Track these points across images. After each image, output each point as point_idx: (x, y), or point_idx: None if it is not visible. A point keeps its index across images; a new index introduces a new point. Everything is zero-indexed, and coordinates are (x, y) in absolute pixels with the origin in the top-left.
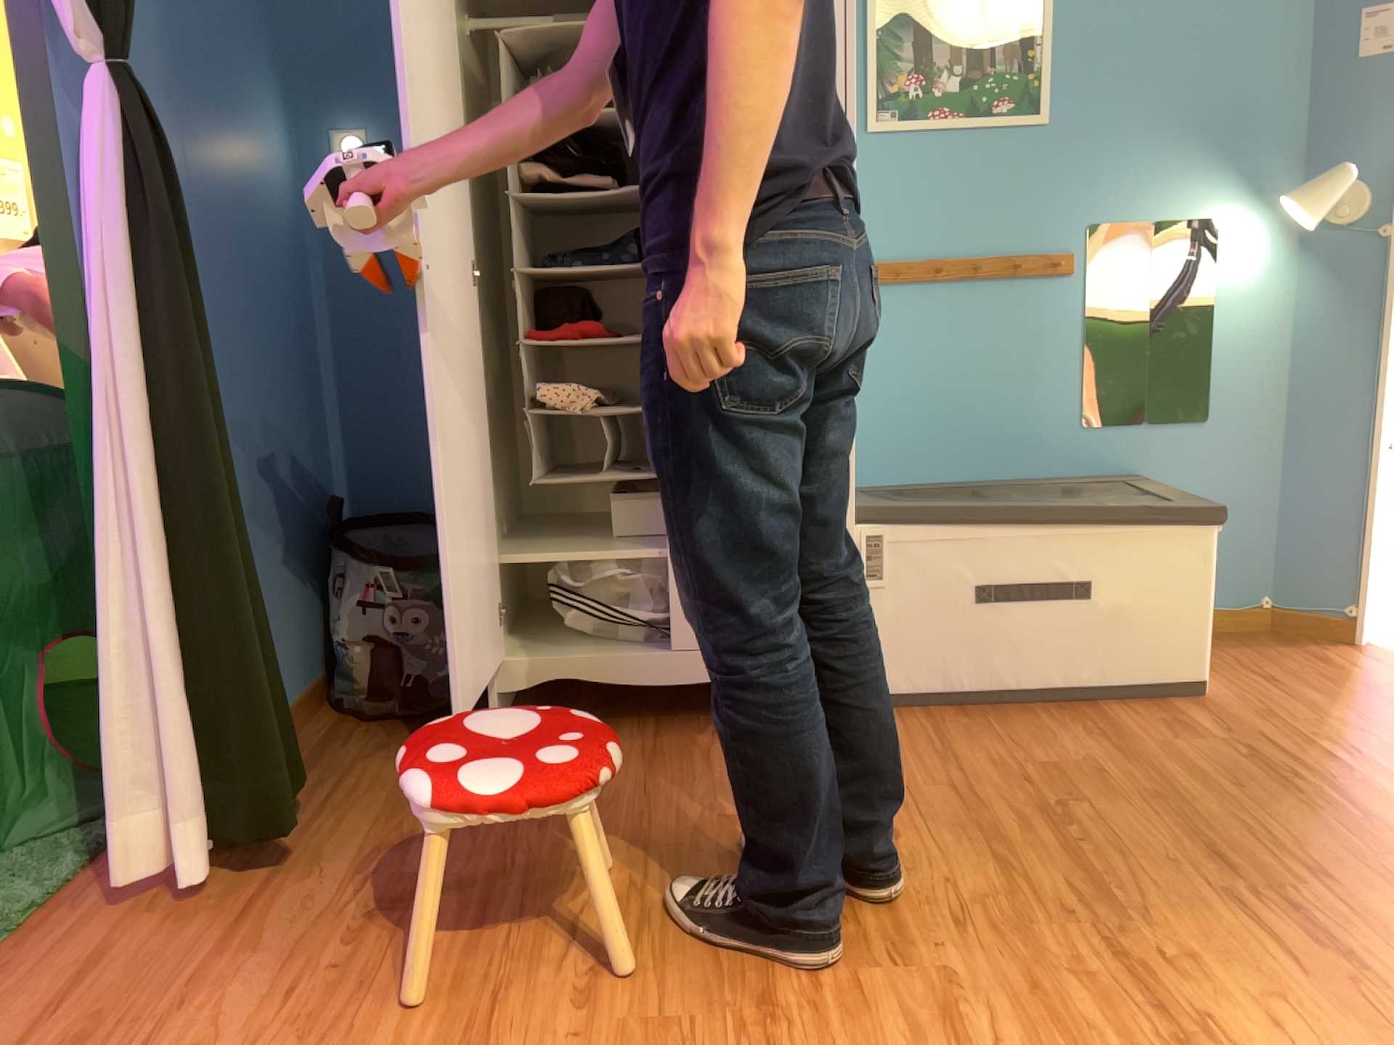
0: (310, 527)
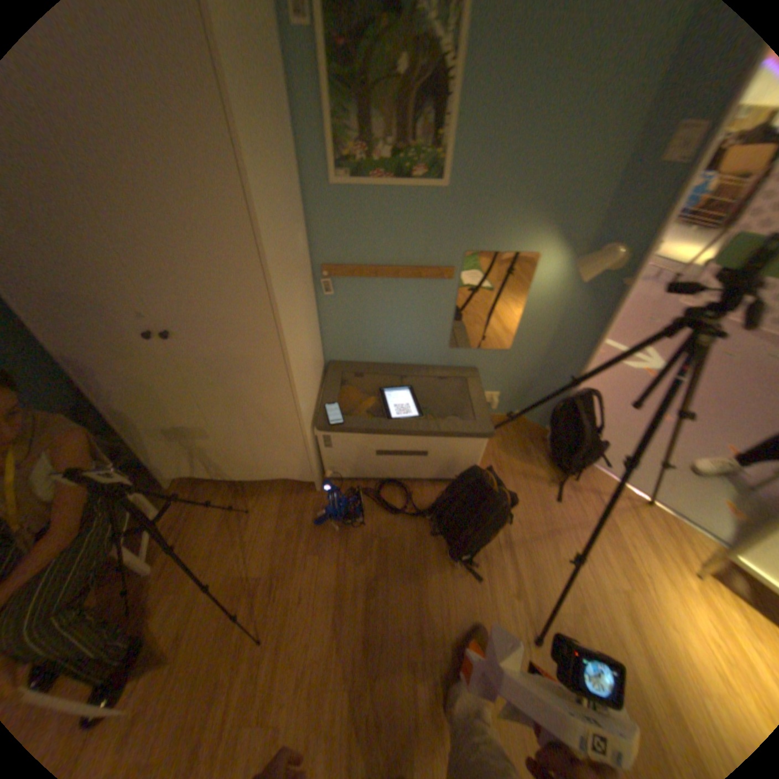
0: (62, 393)
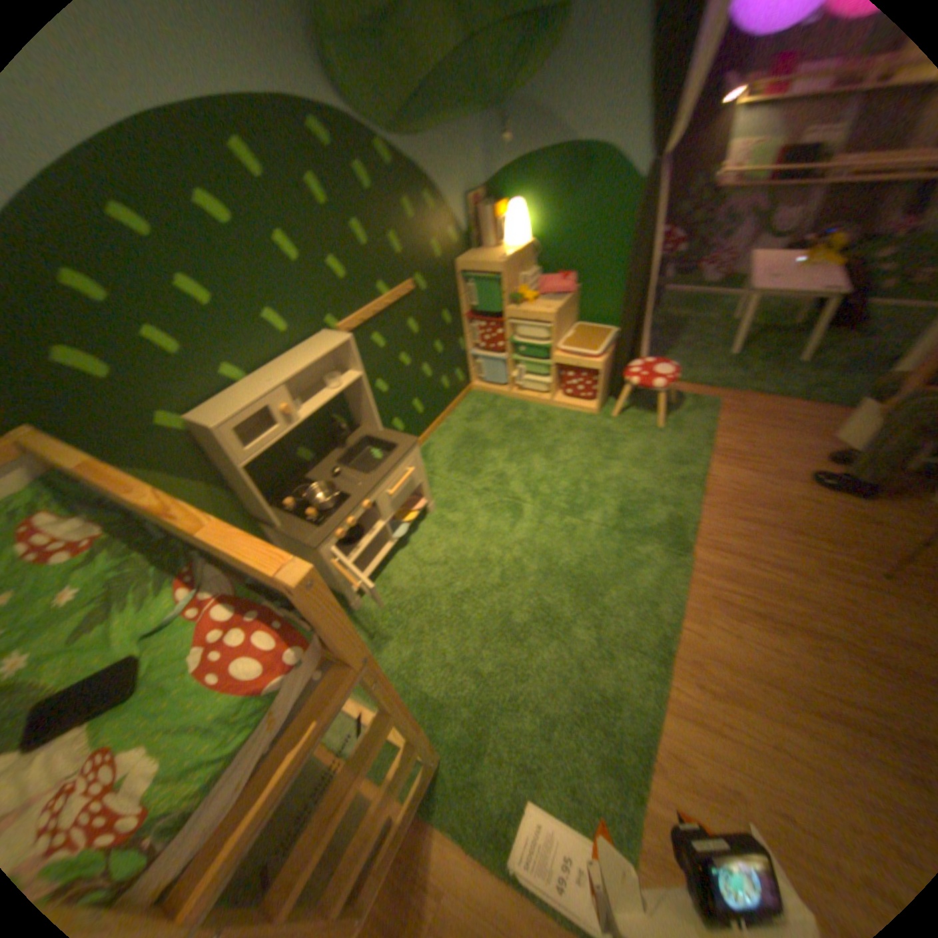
0: None
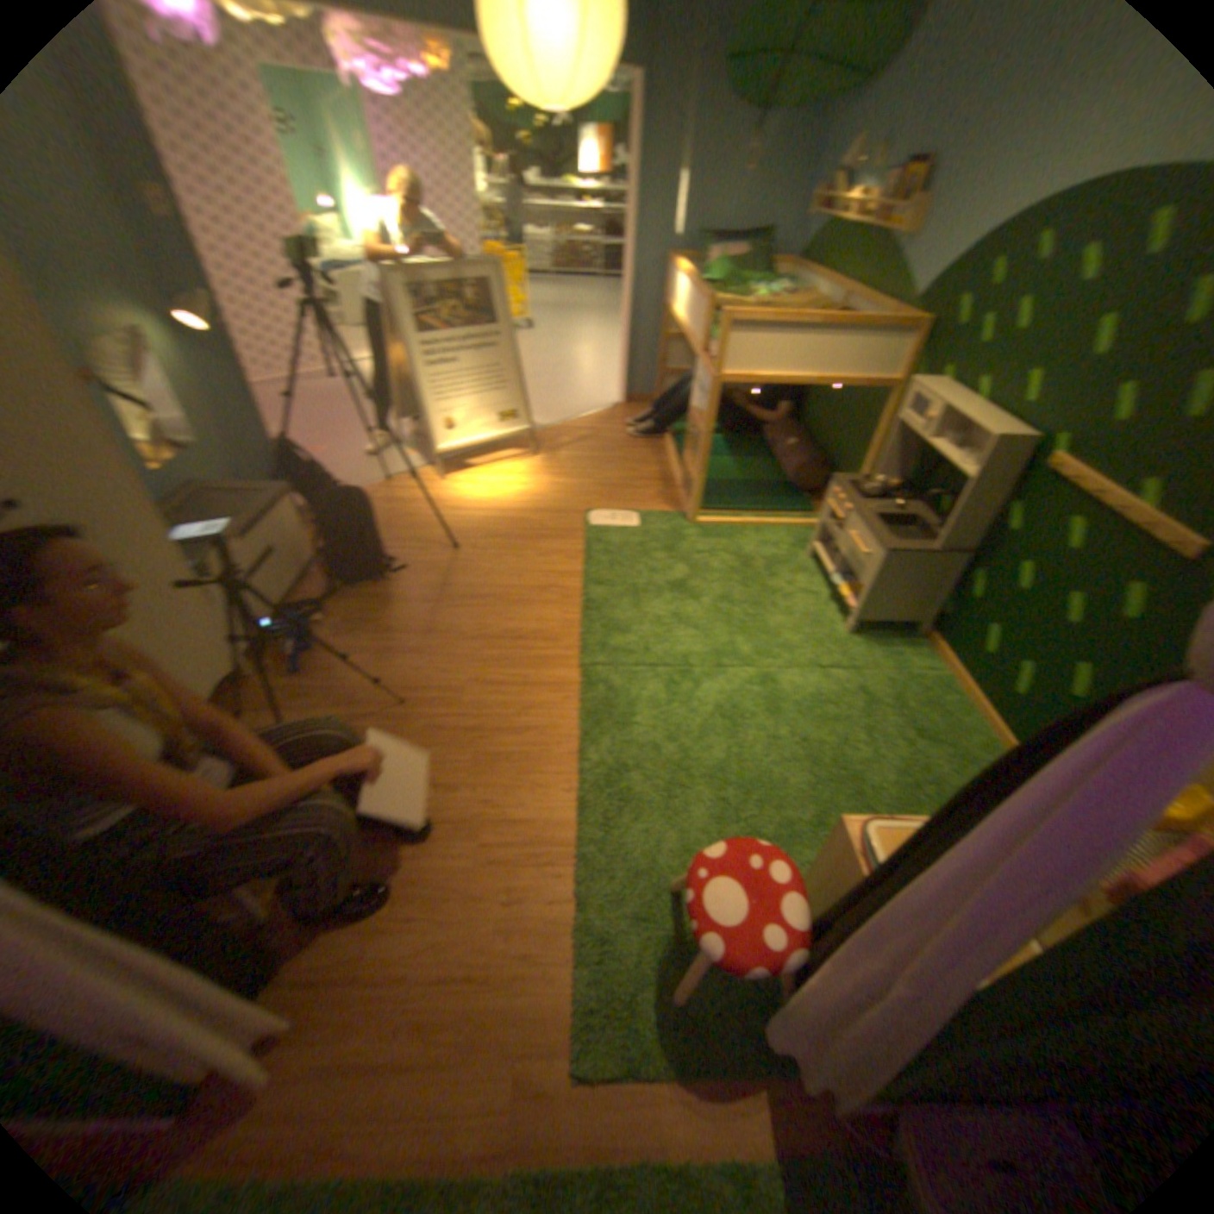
0: None
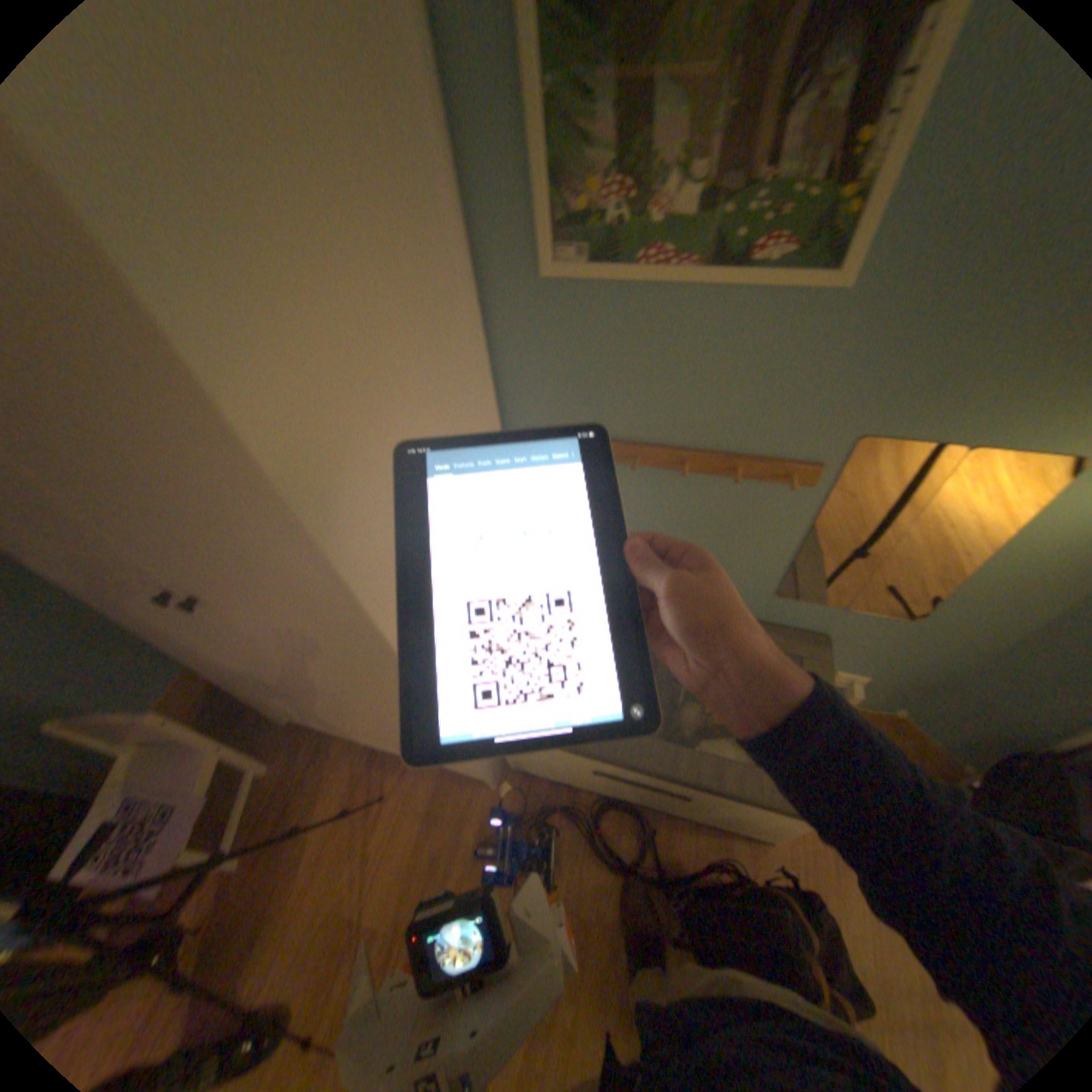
0: None
